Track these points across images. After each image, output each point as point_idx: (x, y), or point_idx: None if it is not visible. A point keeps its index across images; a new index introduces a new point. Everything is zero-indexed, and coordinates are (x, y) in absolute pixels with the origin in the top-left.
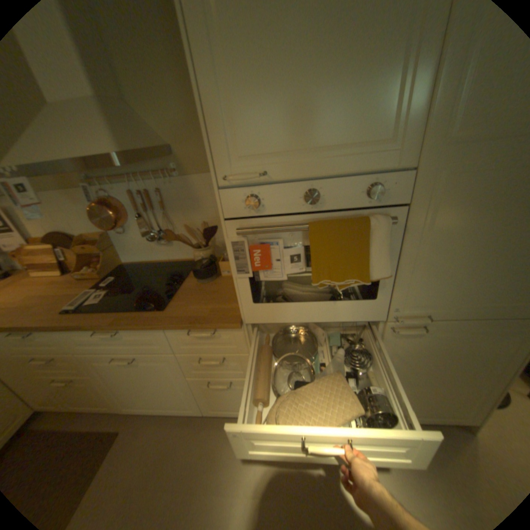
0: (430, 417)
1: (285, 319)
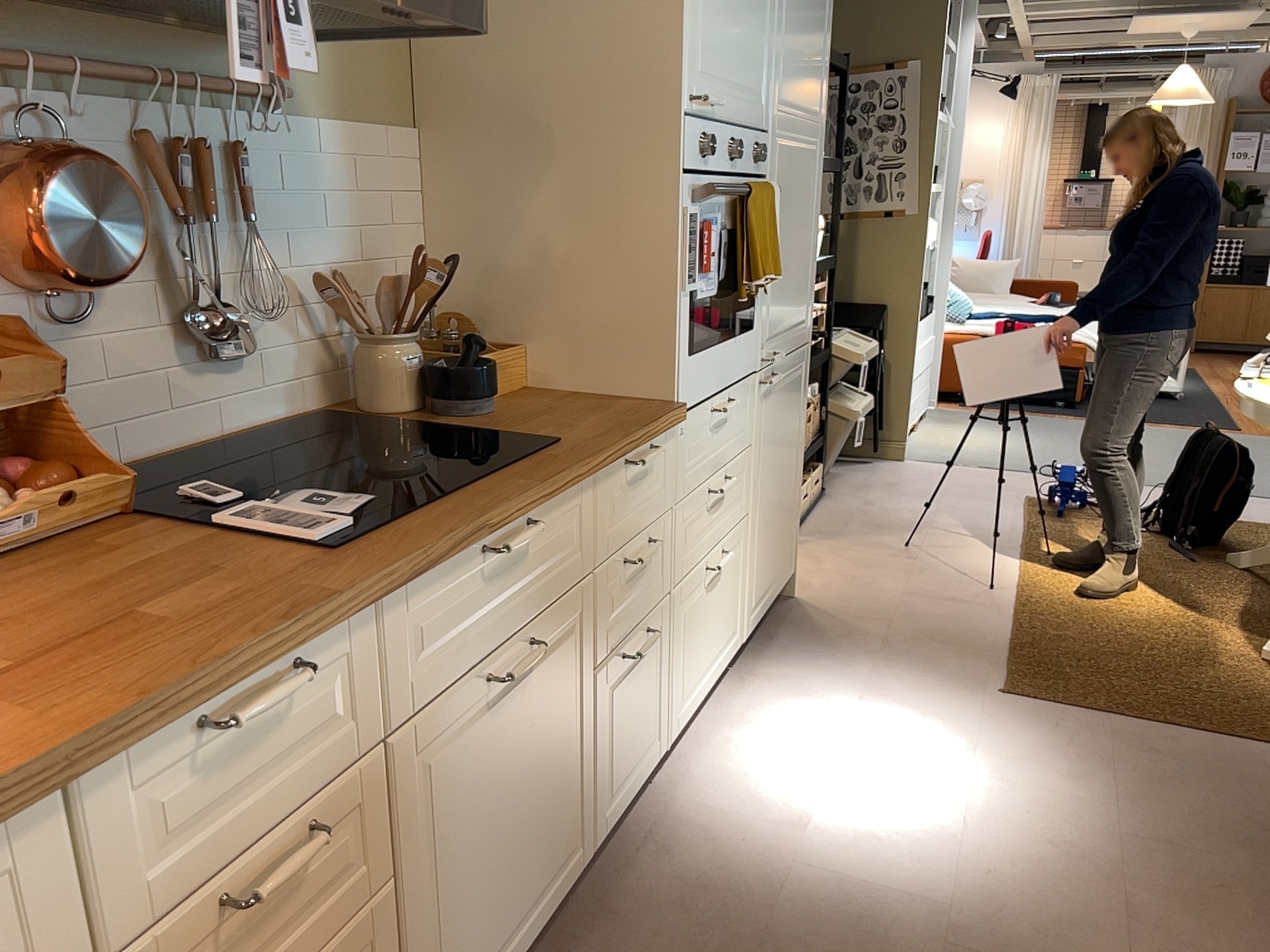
0: (775, 578)
1: (708, 388)
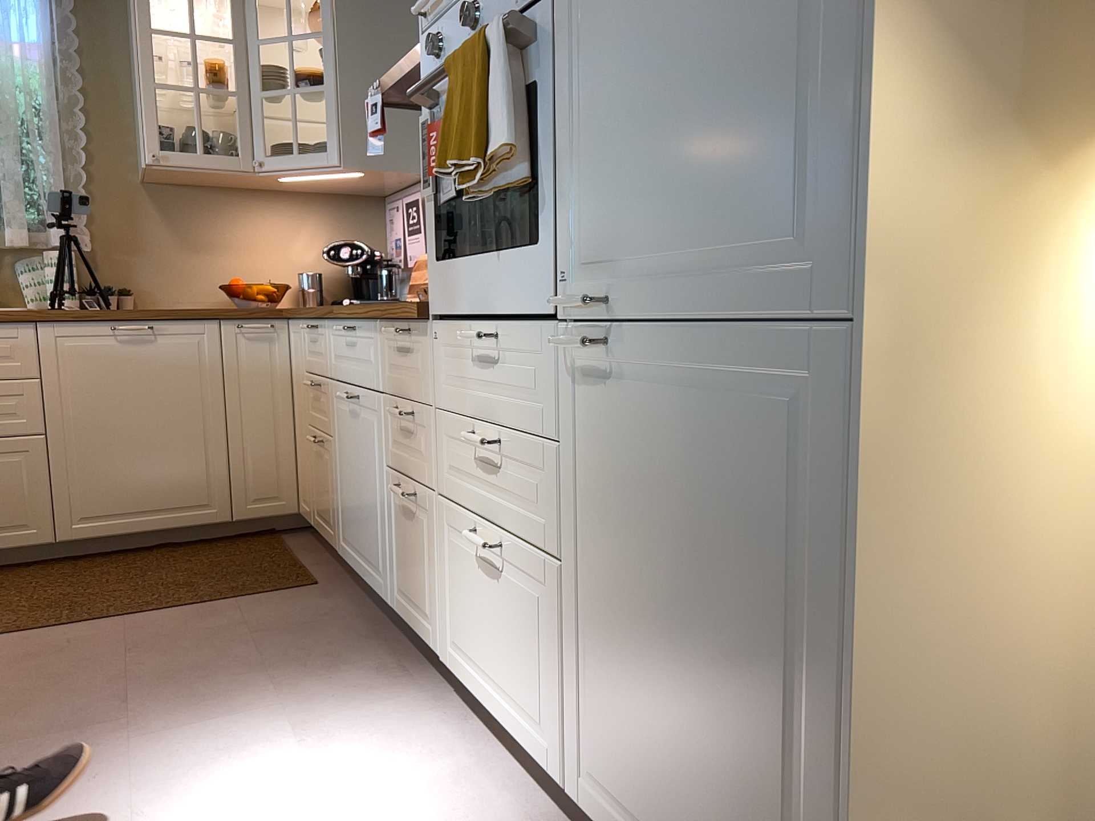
0: None
1: (462, 305)
